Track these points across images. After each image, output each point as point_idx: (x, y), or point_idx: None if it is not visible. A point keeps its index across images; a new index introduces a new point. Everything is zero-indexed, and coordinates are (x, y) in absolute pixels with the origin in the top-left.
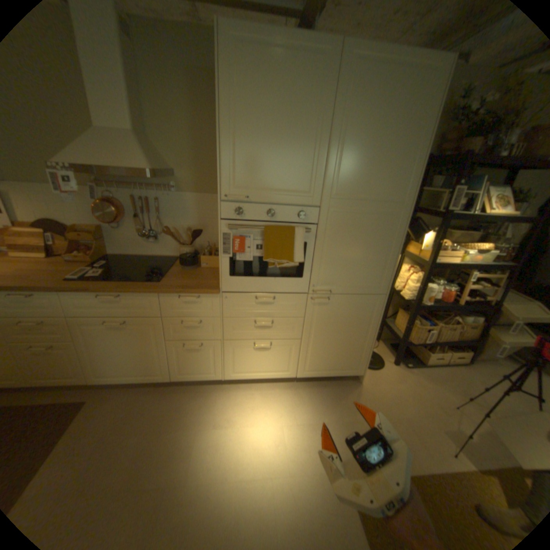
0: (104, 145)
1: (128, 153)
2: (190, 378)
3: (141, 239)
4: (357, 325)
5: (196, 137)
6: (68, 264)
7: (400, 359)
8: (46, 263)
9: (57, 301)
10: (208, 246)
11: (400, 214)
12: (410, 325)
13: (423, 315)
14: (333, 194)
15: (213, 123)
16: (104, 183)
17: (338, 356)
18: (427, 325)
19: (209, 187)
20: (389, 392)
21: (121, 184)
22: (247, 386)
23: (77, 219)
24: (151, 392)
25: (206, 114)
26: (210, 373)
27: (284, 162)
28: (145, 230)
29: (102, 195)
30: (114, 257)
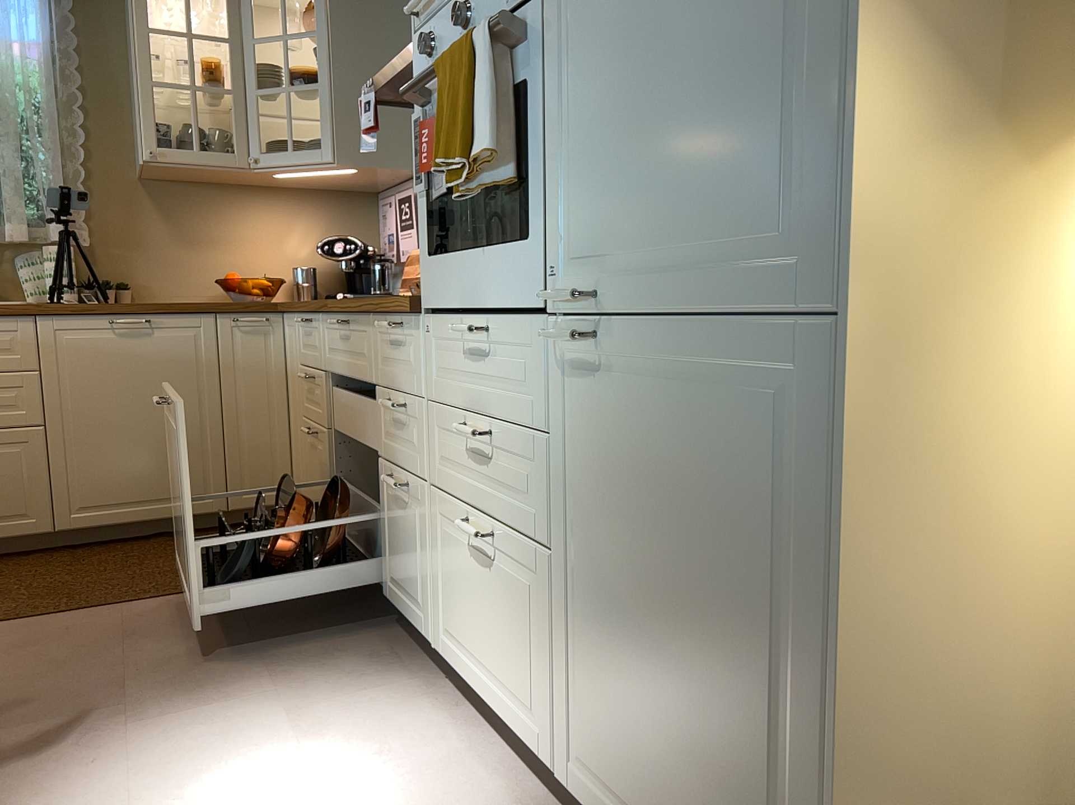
0: None
1: None
2: (401, 605)
3: None
4: (736, 554)
5: None
6: None
7: None
8: None
9: (320, 332)
10: None
11: None
12: None
13: None
14: None
15: None
16: None
17: (681, 755)
18: None
19: None
20: None
21: None
22: (478, 728)
23: None
24: (368, 612)
25: None
26: (421, 607)
27: None
28: None
29: None
30: None
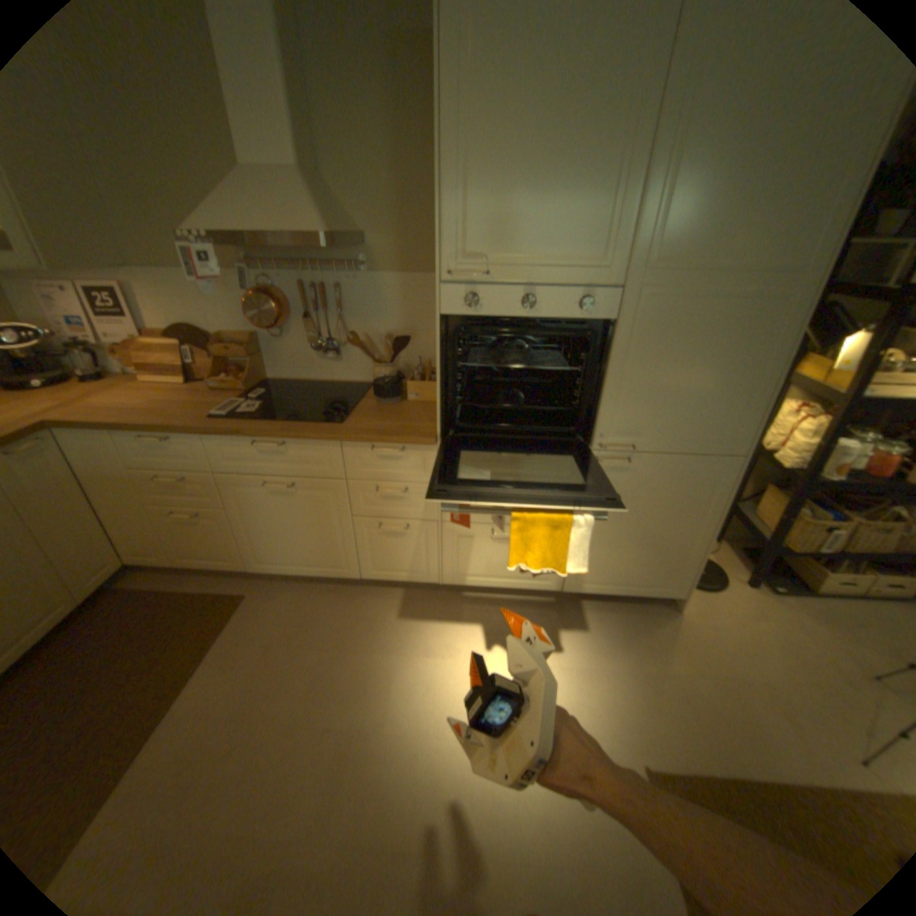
0: (256, 196)
1: (290, 207)
2: (390, 578)
3: (315, 355)
4: (682, 511)
5: (400, 169)
6: (214, 393)
7: (763, 577)
8: (185, 391)
9: (200, 448)
10: (419, 365)
11: (794, 296)
12: (789, 516)
13: (819, 499)
14: (653, 259)
15: (430, 139)
16: (259, 263)
17: (641, 563)
18: (828, 518)
19: (421, 261)
20: (735, 634)
21: (283, 263)
22: (480, 598)
23: (223, 323)
24: (334, 592)
25: (418, 123)
26: (421, 572)
27: (558, 201)
28: (321, 339)
29: (257, 283)
30: (277, 384)
